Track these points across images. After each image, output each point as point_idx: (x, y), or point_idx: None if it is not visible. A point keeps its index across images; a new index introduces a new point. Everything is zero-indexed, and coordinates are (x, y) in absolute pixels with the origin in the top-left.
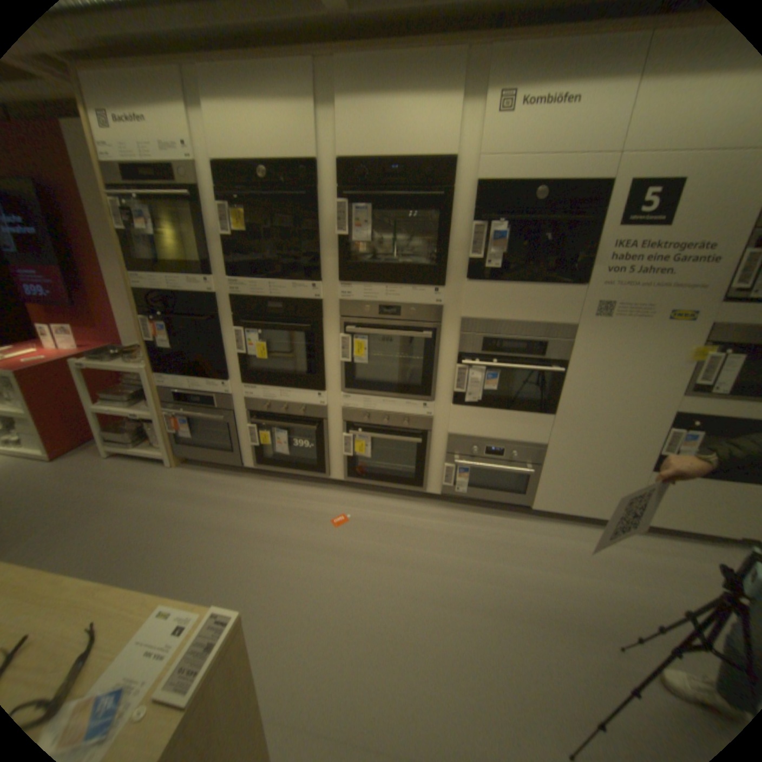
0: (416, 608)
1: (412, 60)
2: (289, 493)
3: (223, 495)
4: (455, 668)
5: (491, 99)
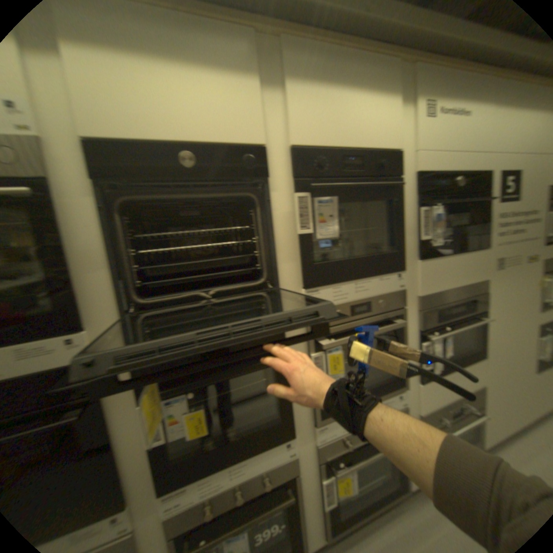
0: None
1: (361, 59)
2: None
3: None
4: None
5: (422, 104)
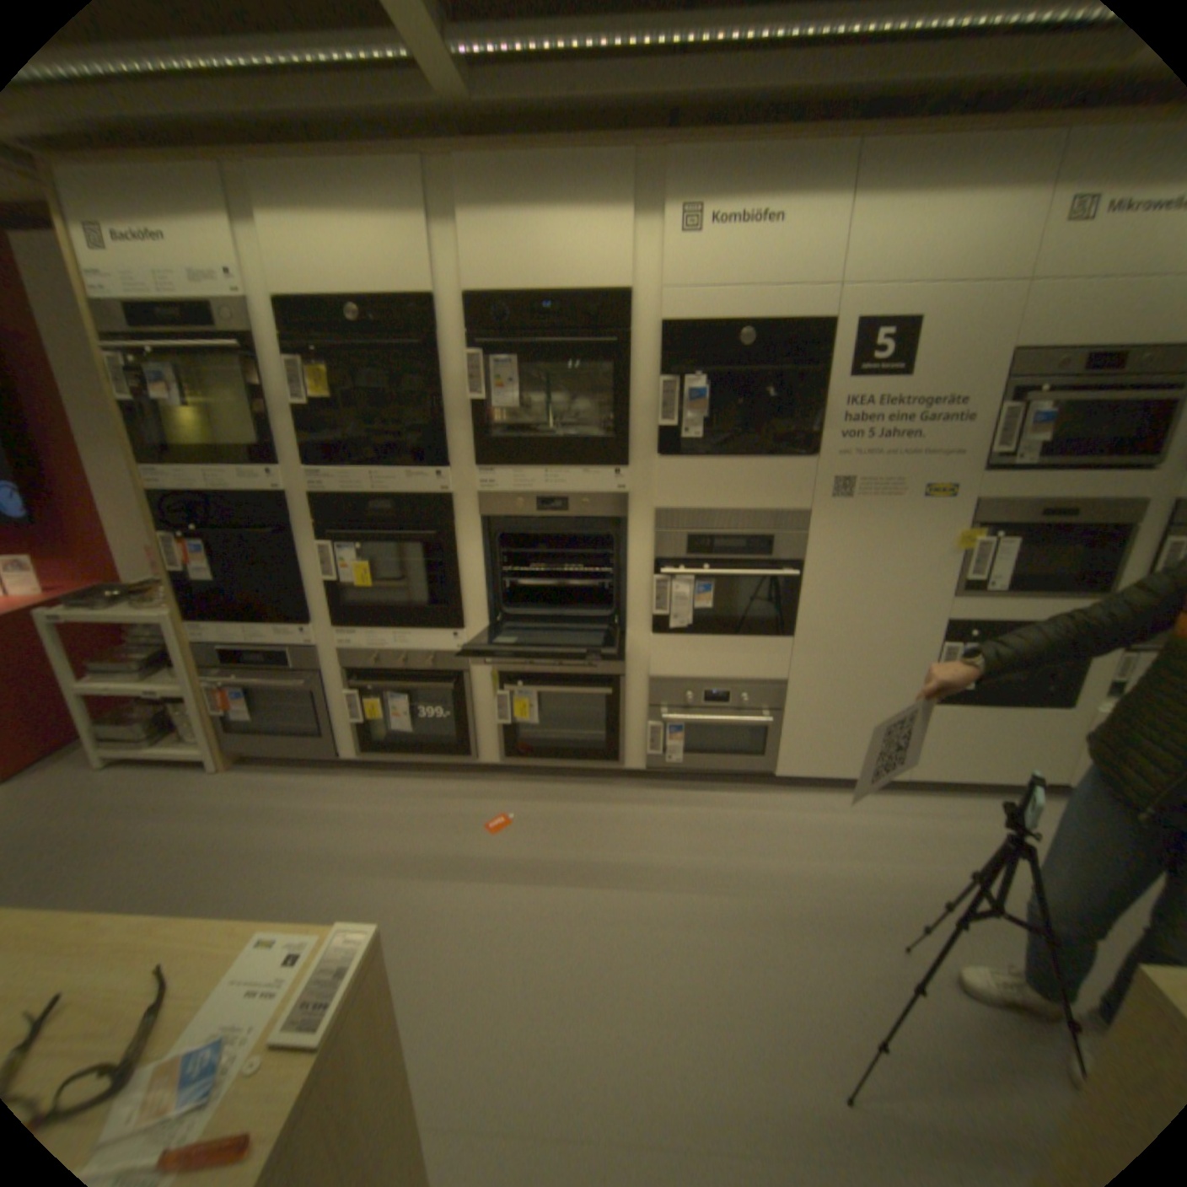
0: (622, 935)
1: (562, 165)
2: (415, 793)
3: (309, 806)
4: (684, 1009)
5: (671, 217)
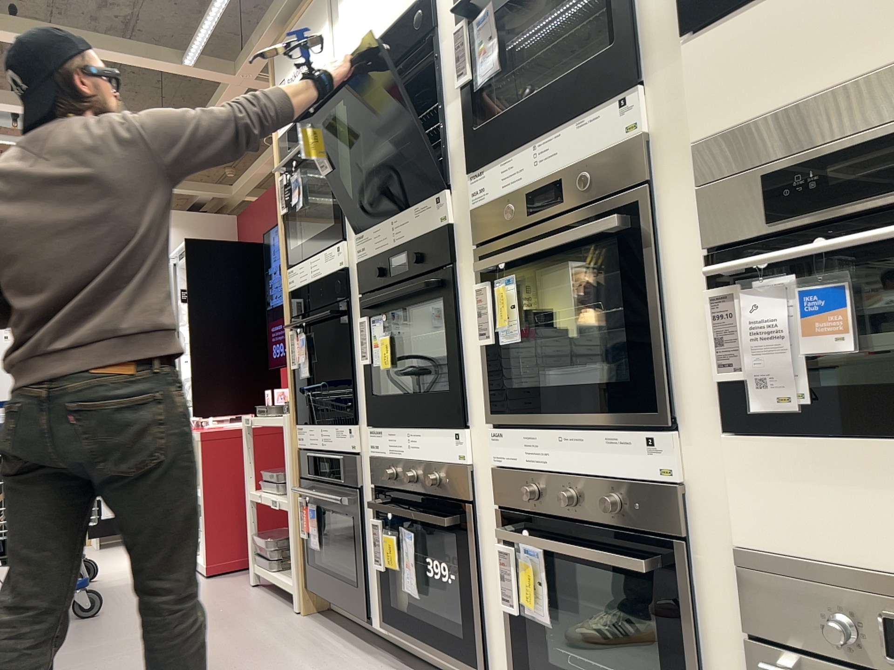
0: None
1: None
2: None
3: (315, 667)
4: None
5: None
